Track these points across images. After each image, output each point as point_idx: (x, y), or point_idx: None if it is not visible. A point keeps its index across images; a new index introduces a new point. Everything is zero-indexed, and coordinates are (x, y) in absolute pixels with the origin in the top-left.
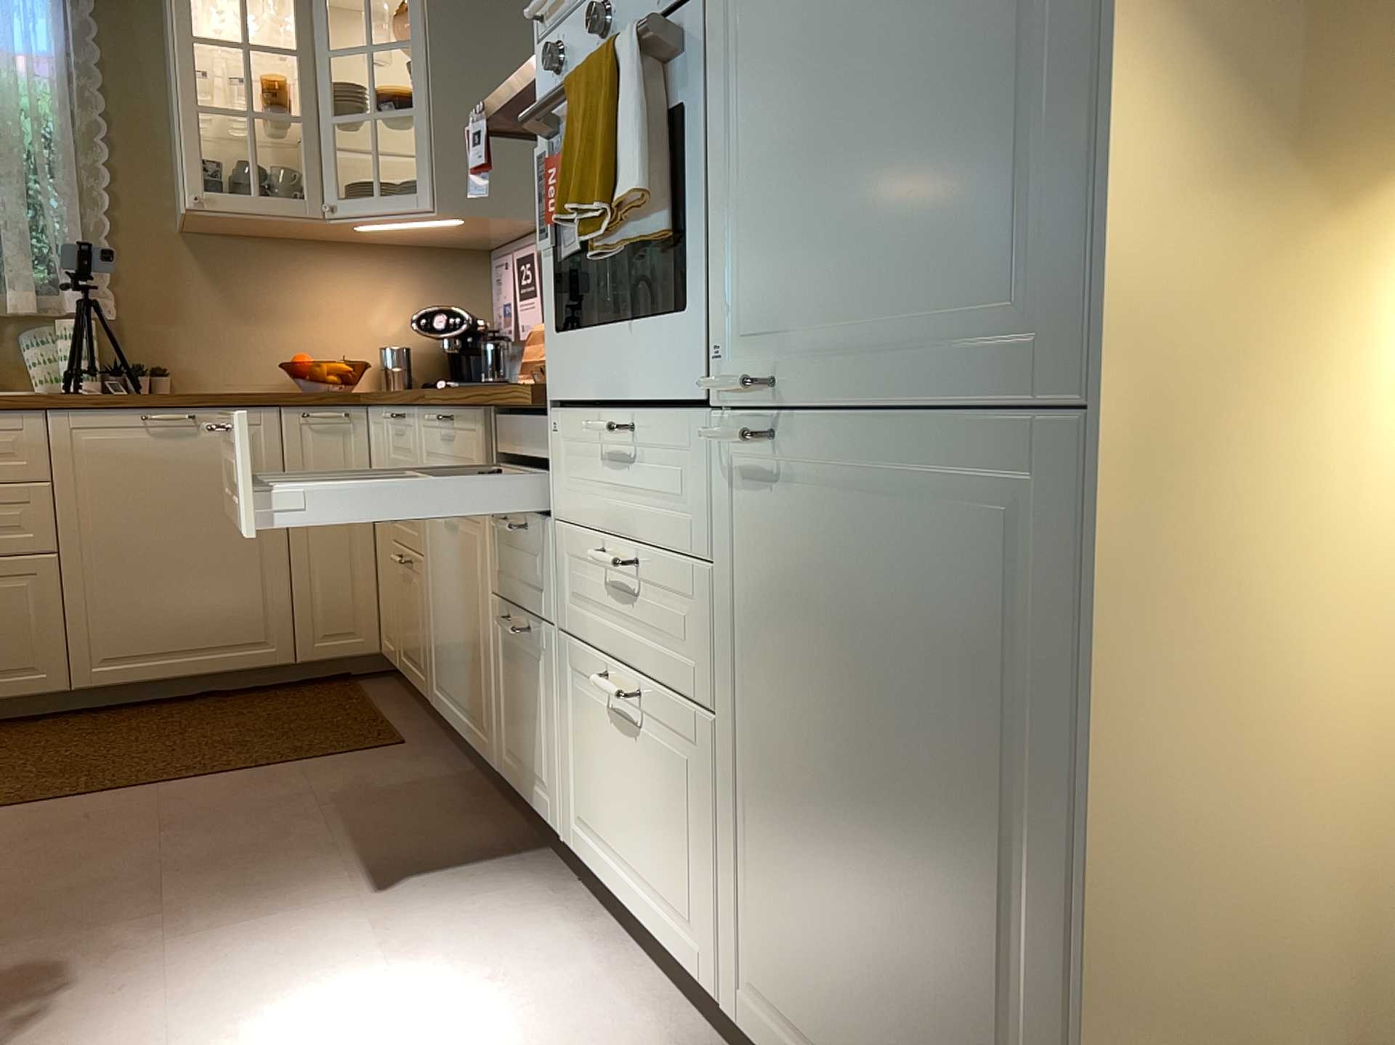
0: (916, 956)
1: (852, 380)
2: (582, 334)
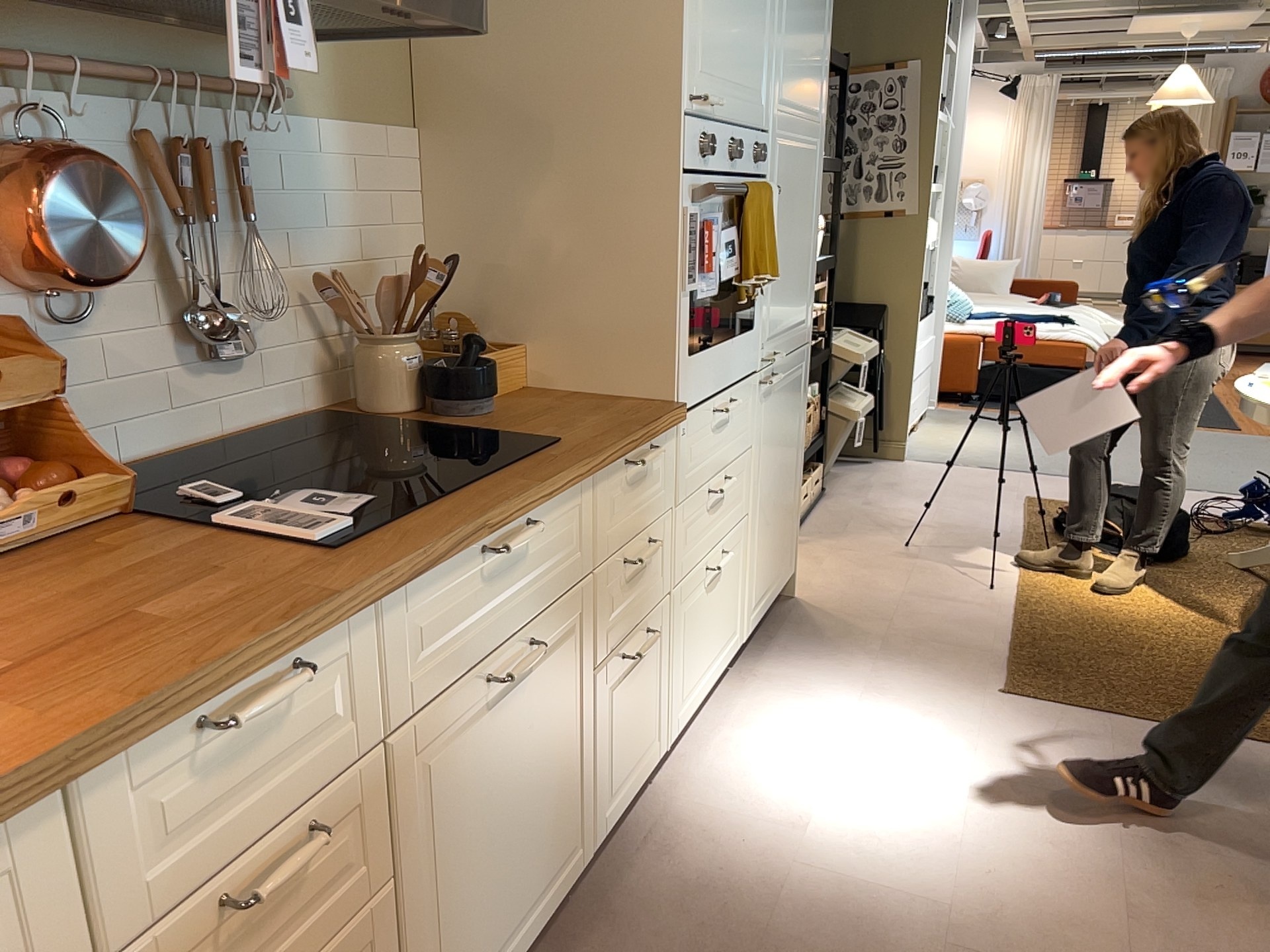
0: (784, 514)
1: (786, 346)
2: (704, 353)
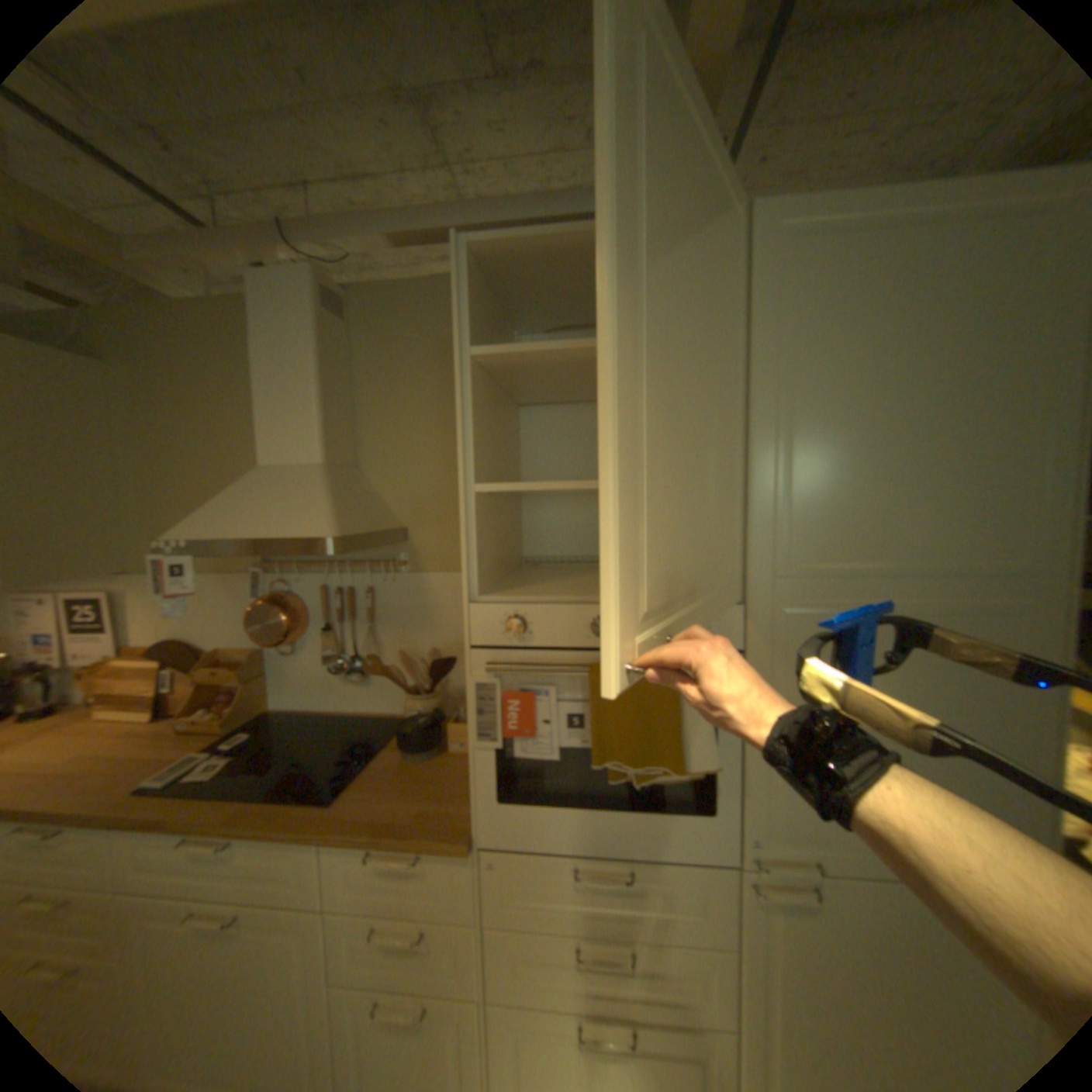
0: None
1: (879, 868)
2: (539, 809)
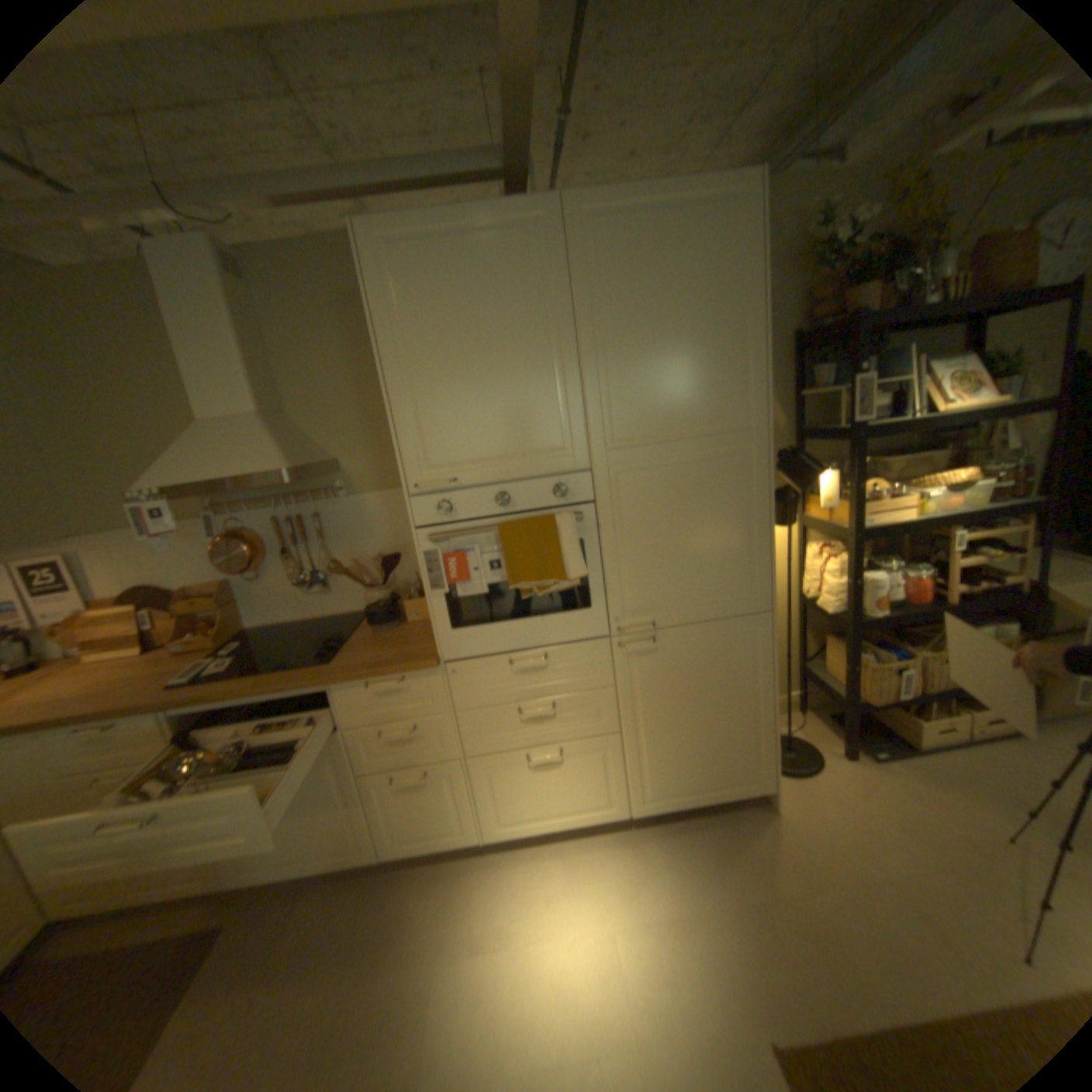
0: (720, 745)
1: (684, 618)
2: (480, 629)
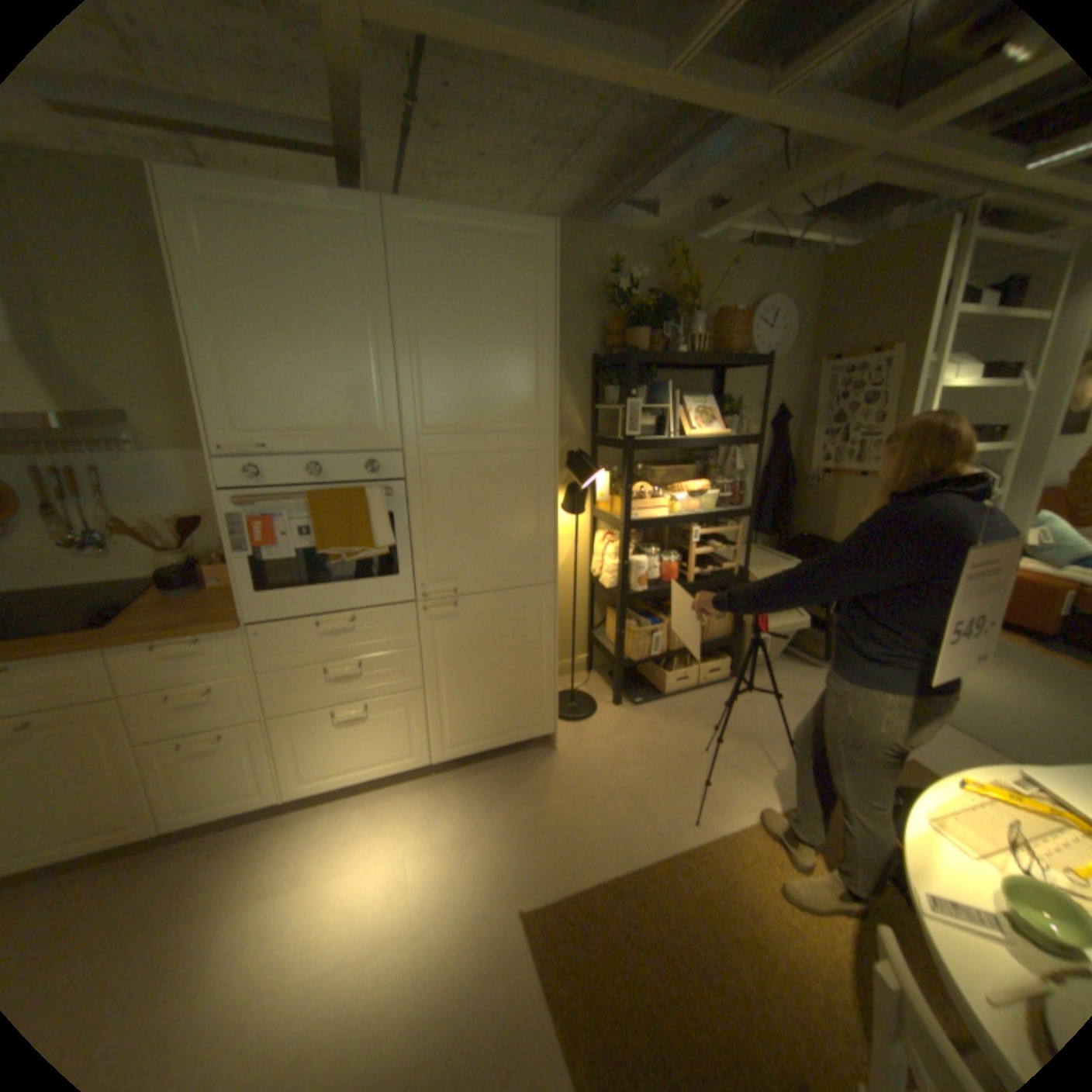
0: (510, 695)
1: (483, 586)
2: (287, 591)
